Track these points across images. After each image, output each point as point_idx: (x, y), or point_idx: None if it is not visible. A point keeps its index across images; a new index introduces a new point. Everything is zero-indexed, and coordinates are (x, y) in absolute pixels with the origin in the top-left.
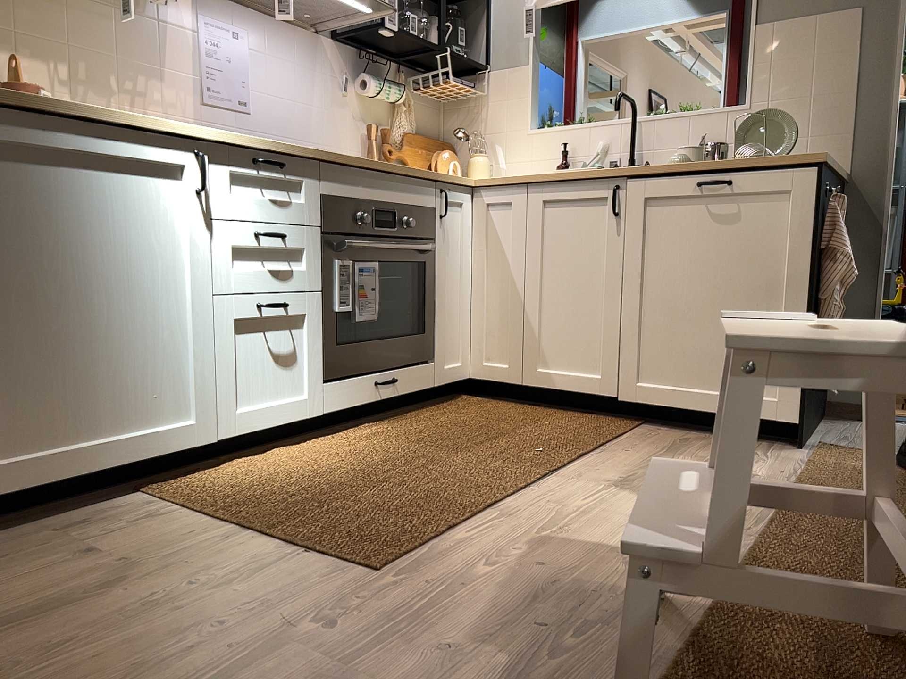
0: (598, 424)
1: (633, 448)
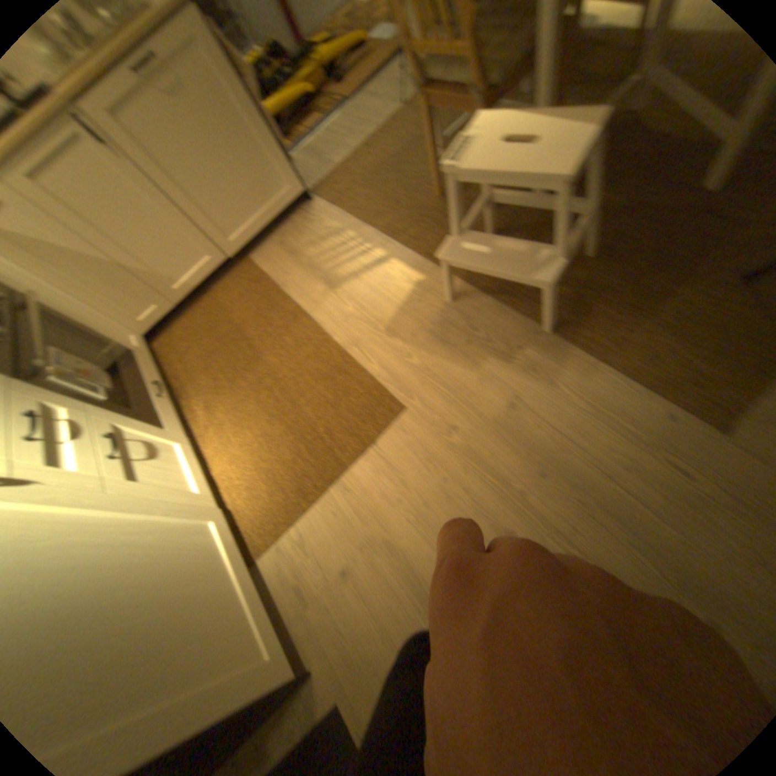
0: (244, 279)
1: (290, 270)
